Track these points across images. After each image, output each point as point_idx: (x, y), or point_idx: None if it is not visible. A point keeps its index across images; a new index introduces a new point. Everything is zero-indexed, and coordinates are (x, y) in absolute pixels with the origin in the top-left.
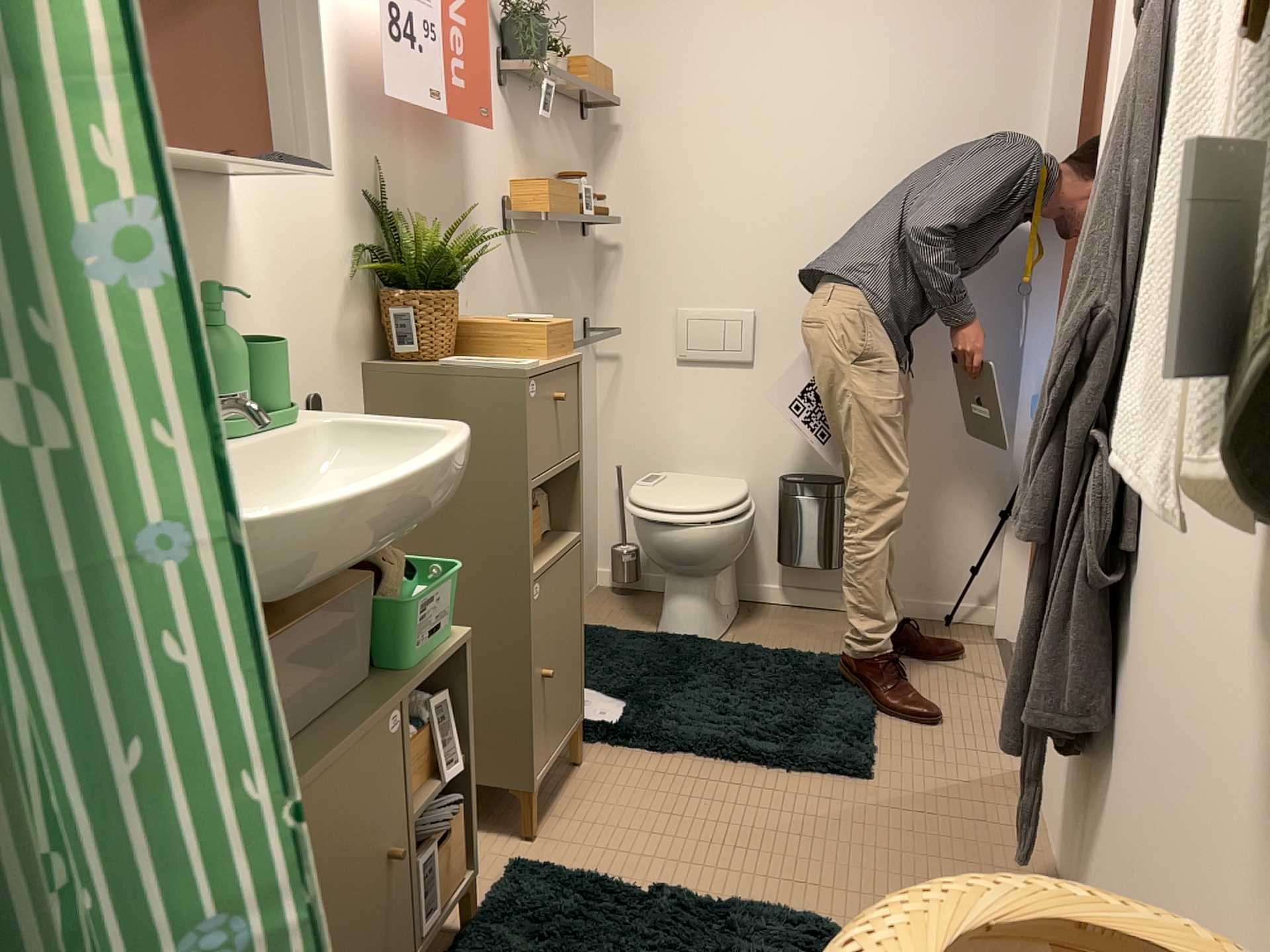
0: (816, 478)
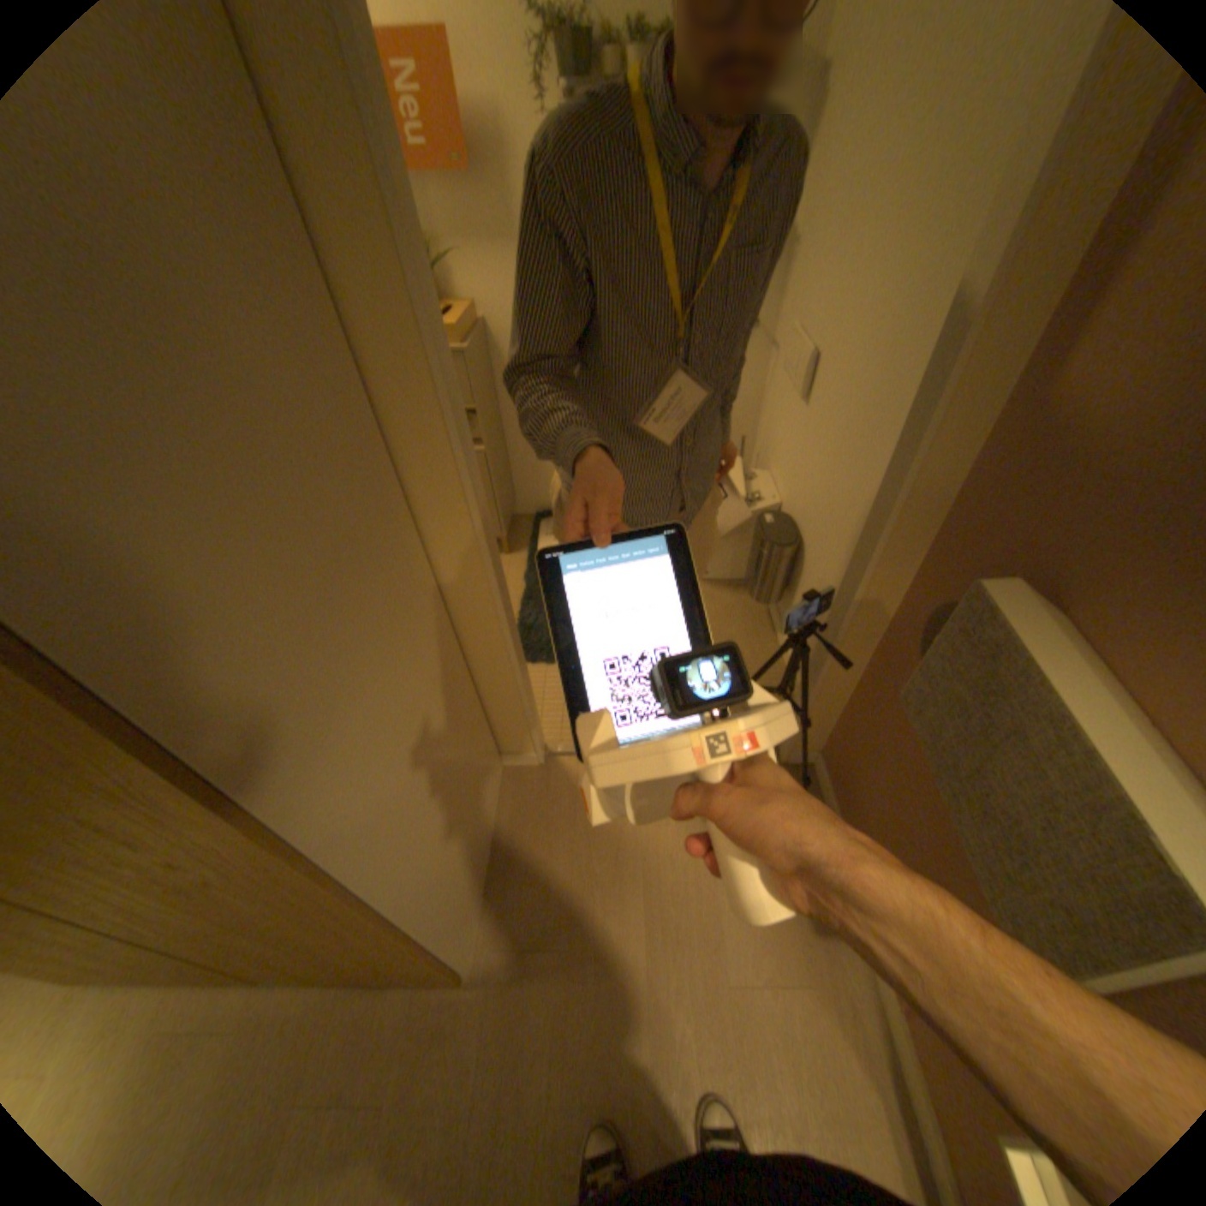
0: (784, 527)
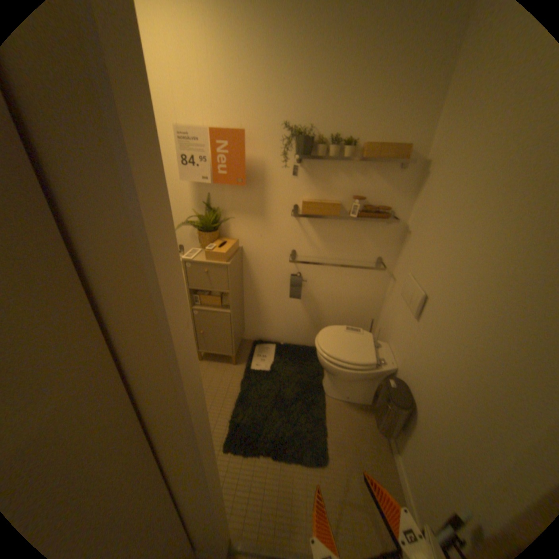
0: (403, 392)
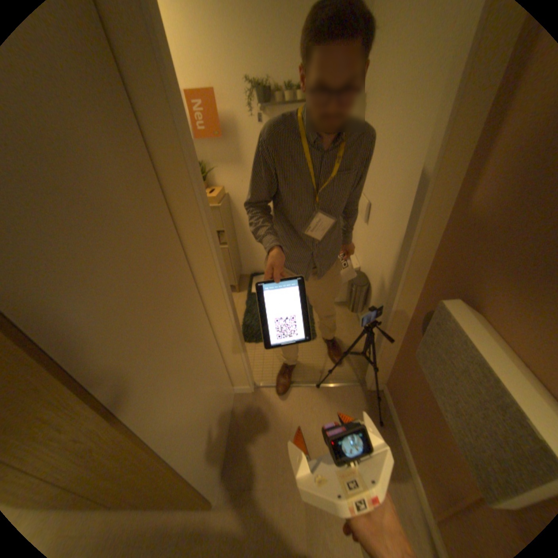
0: (361, 278)
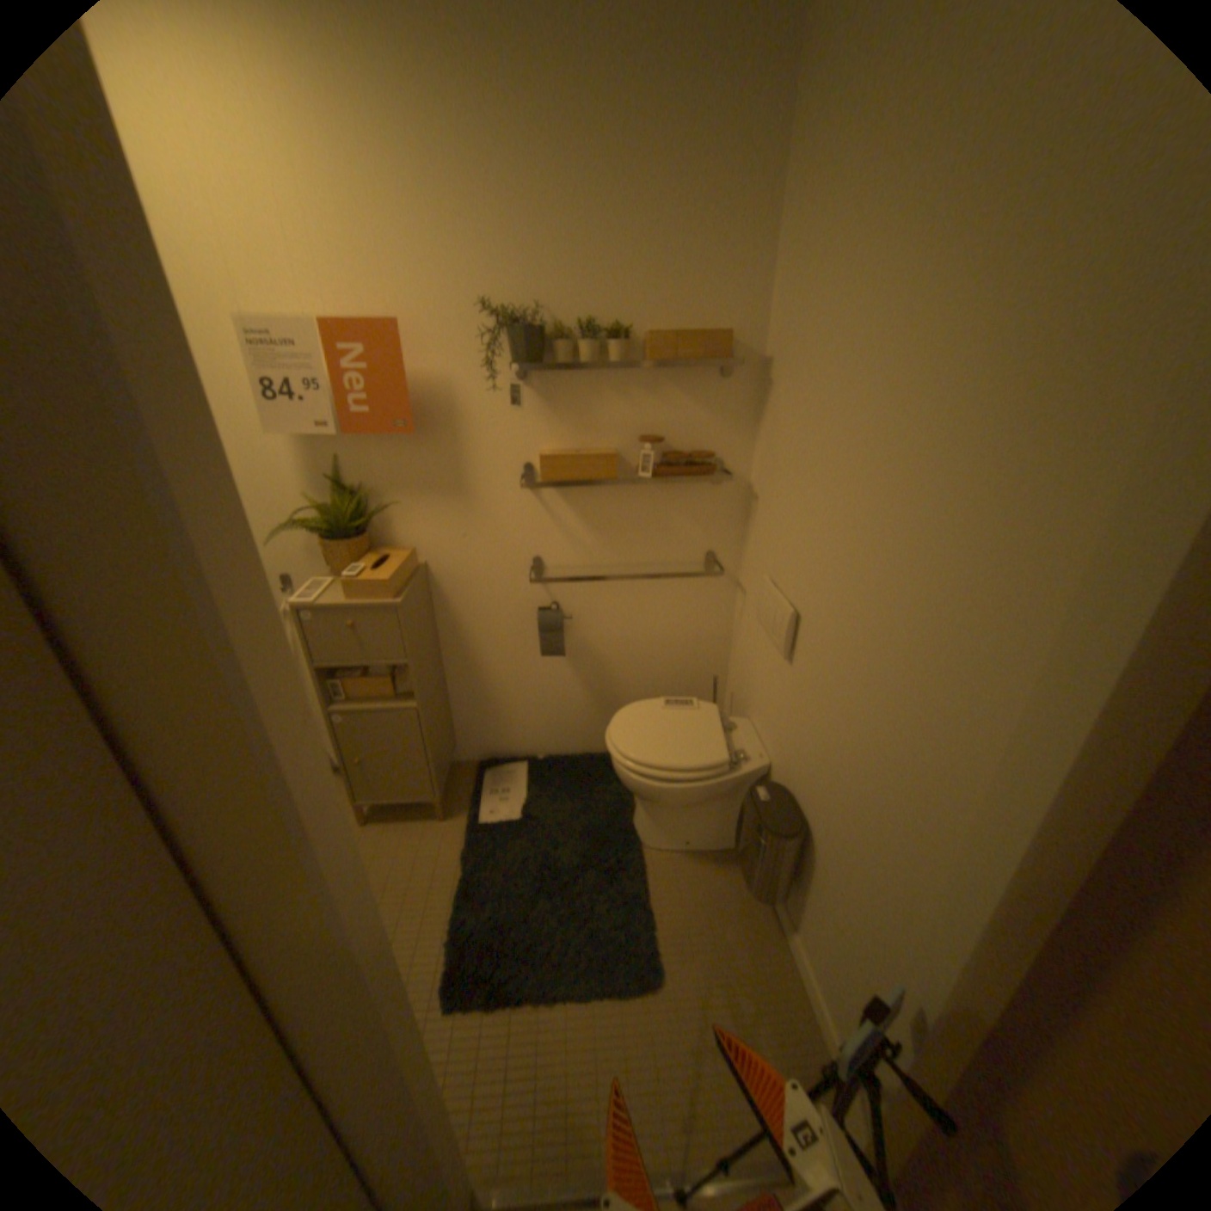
0: (784, 808)
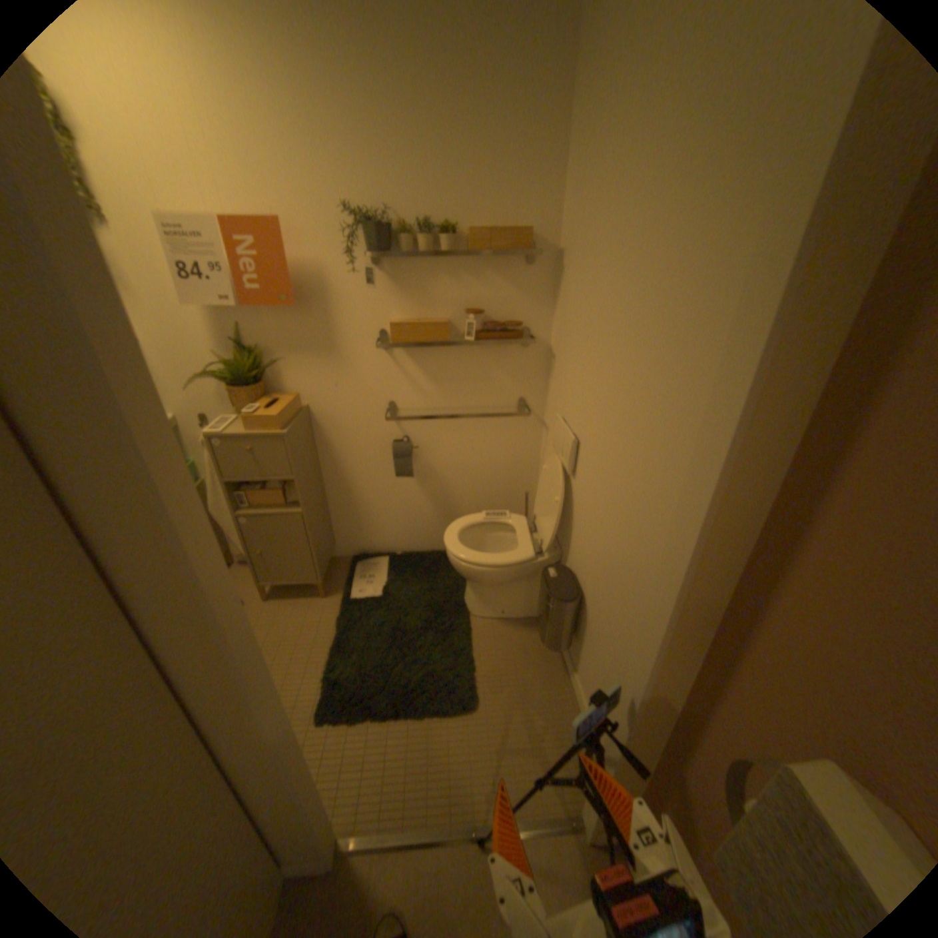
0: (567, 582)
